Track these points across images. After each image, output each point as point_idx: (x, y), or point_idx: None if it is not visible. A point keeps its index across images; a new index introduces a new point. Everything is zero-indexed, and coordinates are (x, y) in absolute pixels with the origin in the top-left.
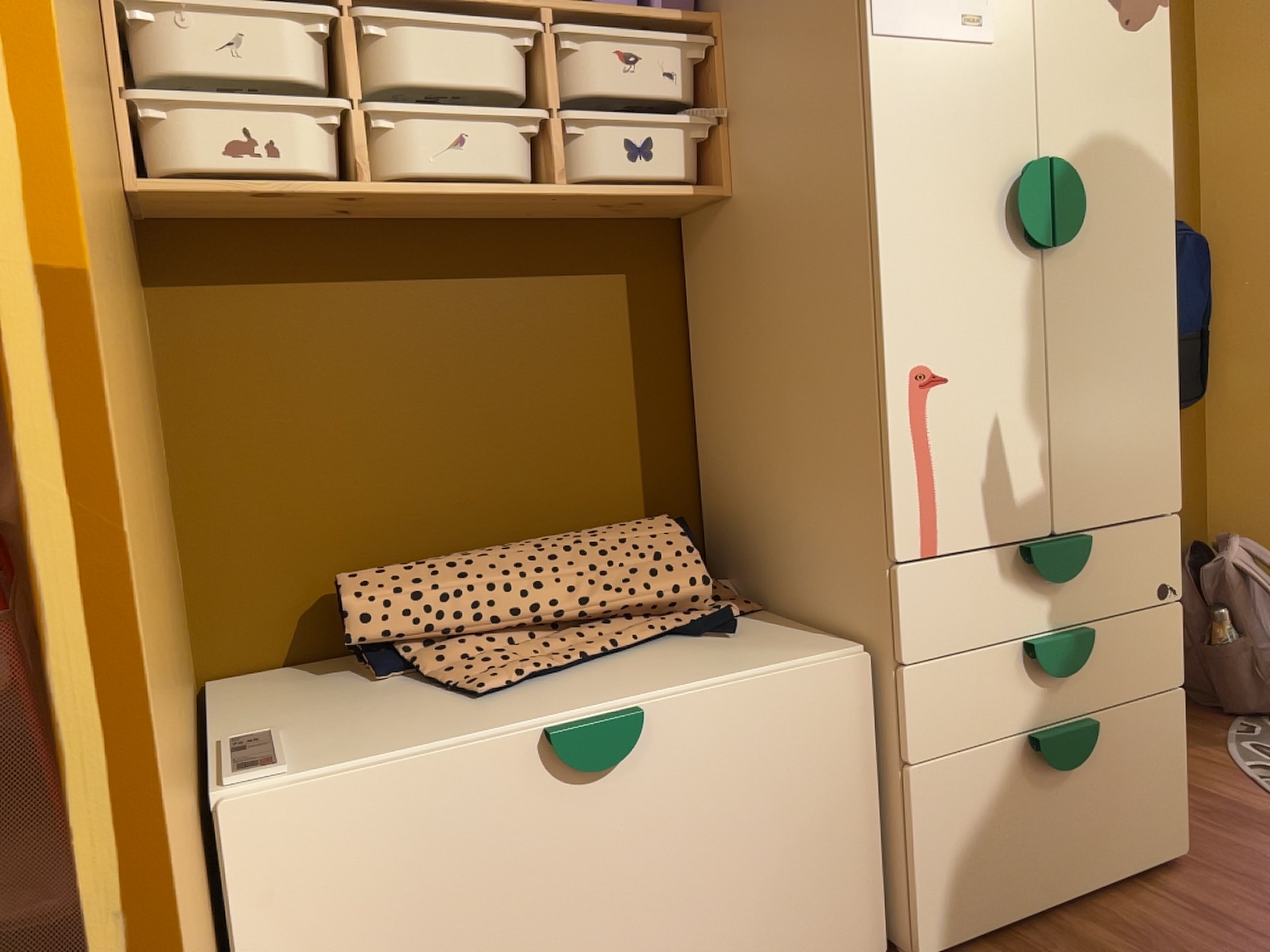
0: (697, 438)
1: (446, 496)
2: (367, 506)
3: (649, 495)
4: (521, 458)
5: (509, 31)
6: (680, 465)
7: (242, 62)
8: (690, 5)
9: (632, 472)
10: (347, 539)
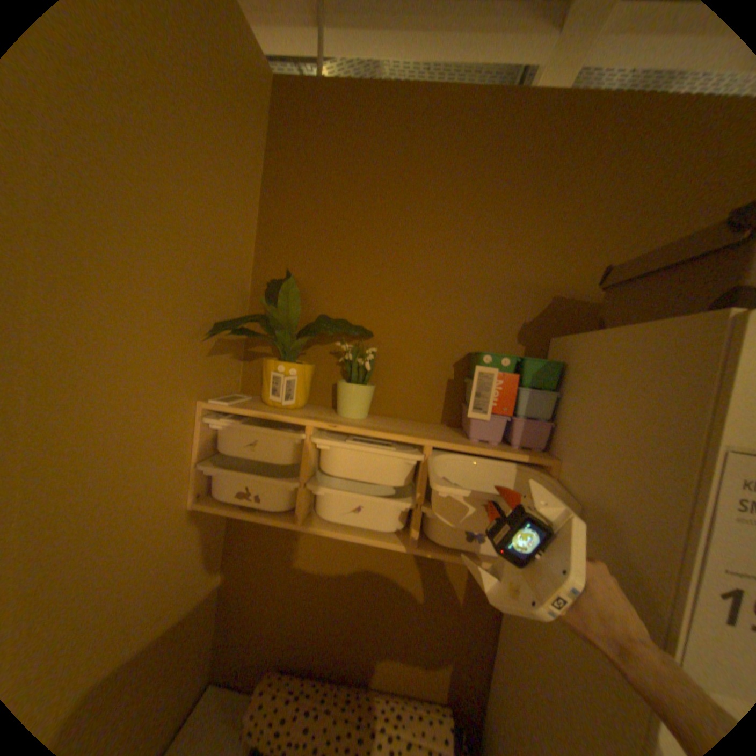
0: (493, 667)
1: (336, 642)
2: (297, 633)
3: (452, 686)
4: (380, 638)
5: (401, 455)
6: (477, 676)
7: (252, 454)
8: (544, 441)
9: (444, 669)
10: (284, 644)
